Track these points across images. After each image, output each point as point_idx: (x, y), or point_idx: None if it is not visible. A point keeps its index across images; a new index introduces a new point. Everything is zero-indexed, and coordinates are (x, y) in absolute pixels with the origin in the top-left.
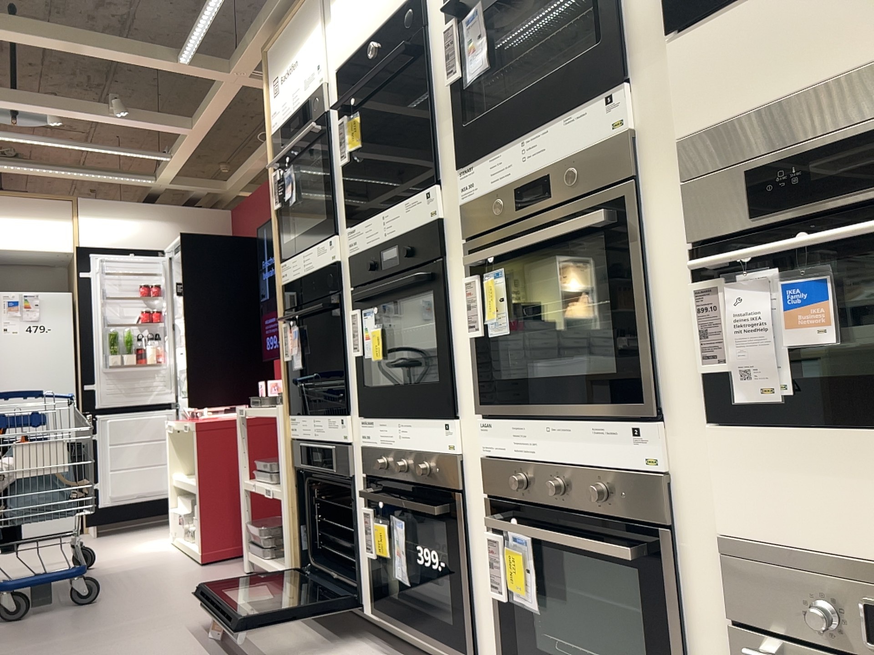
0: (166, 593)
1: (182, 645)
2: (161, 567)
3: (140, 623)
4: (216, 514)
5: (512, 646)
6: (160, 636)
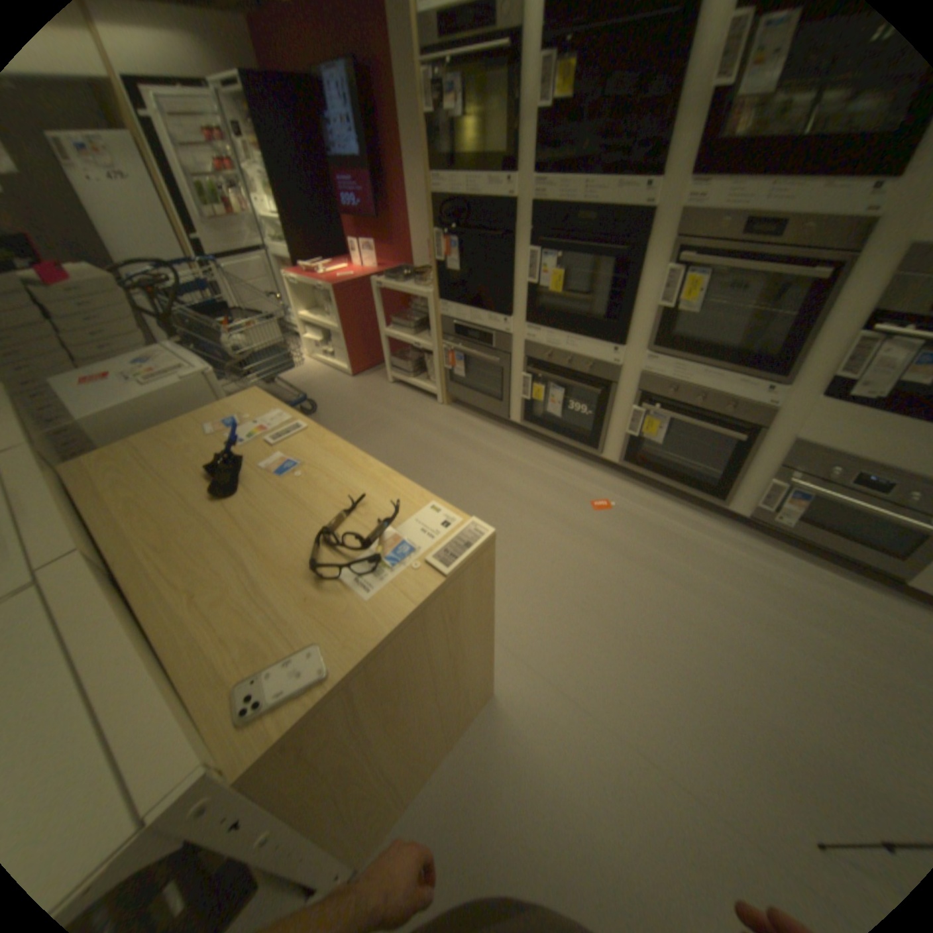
0: (356, 403)
1: (409, 442)
2: (326, 381)
3: (366, 428)
4: (355, 347)
5: (628, 450)
6: (388, 437)
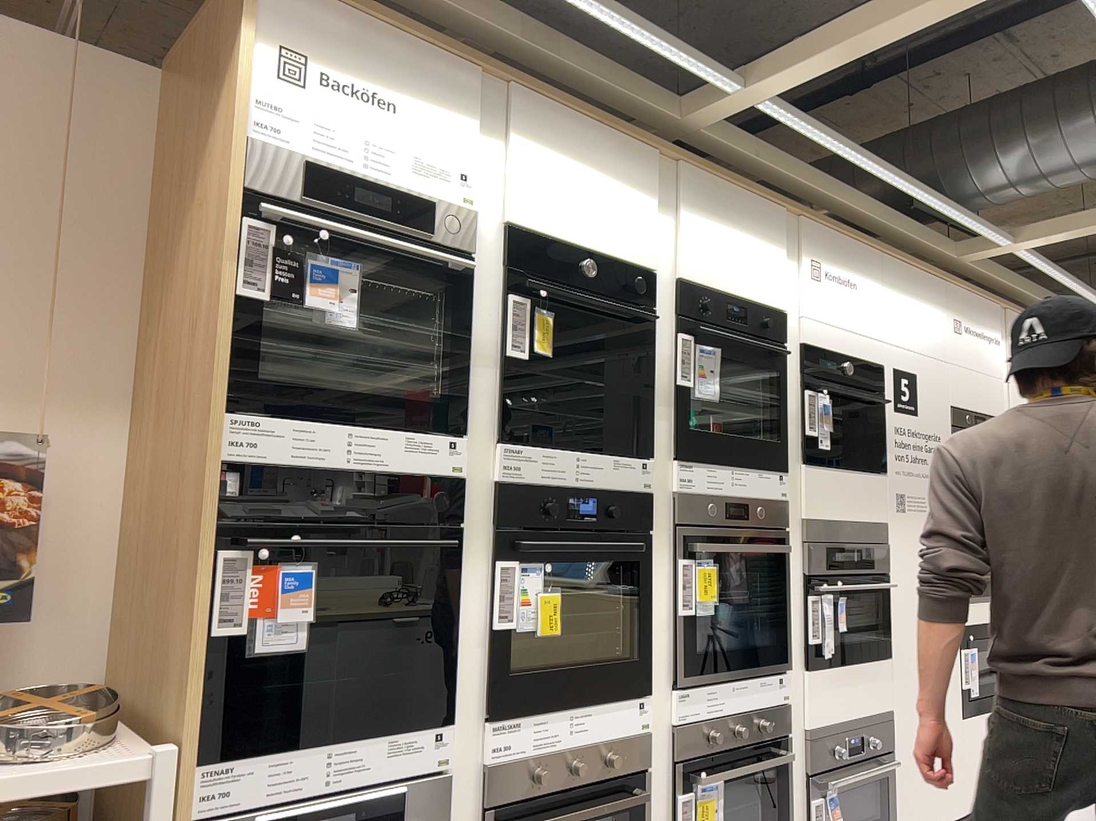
0: None
1: None
2: None
3: None
4: None
5: None
6: None
